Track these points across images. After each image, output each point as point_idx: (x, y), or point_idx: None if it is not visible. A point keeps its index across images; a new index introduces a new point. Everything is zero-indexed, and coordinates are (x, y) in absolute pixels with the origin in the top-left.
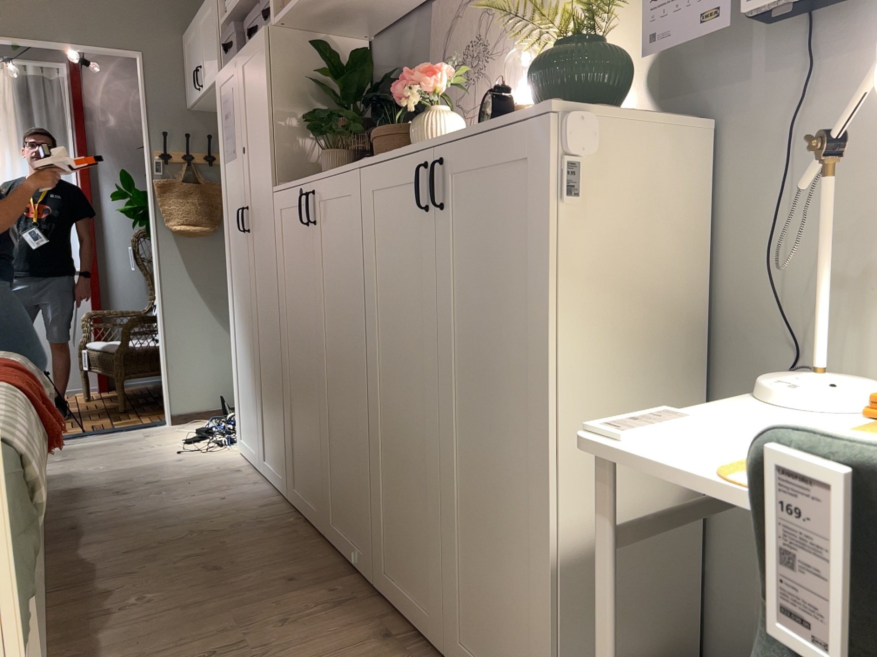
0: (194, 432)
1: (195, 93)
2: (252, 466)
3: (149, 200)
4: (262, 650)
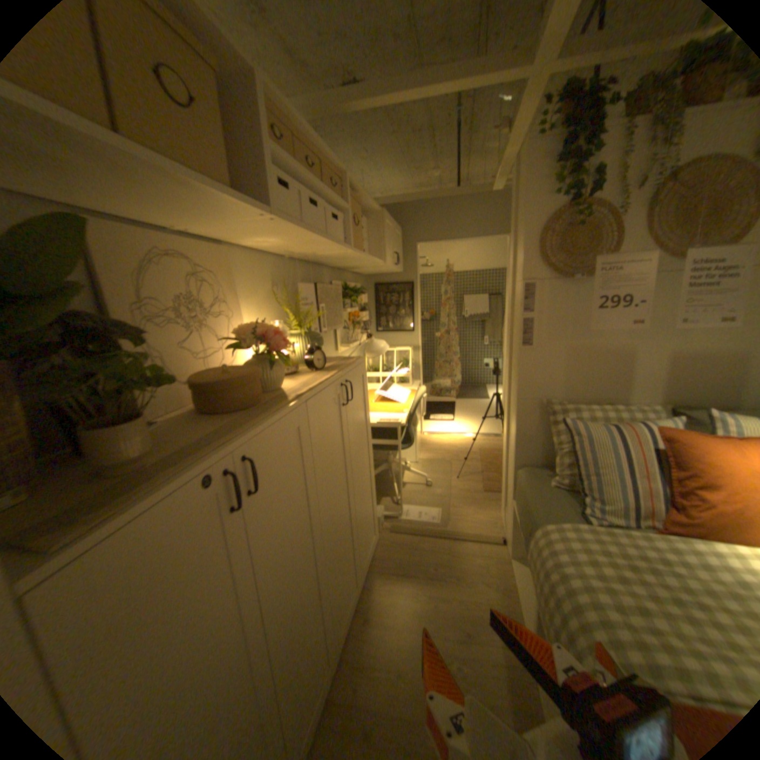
0: None
1: None
2: None
3: None
4: (417, 660)
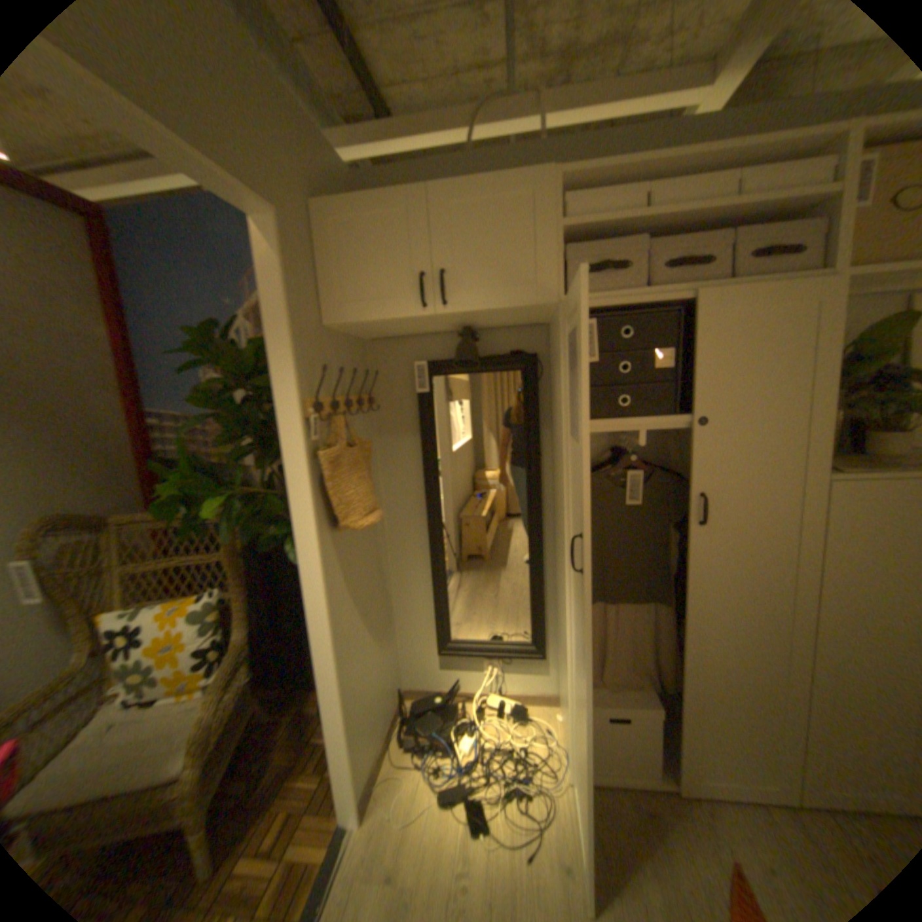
0: (428, 810)
1: (388, 309)
2: (636, 796)
3: (299, 488)
4: None
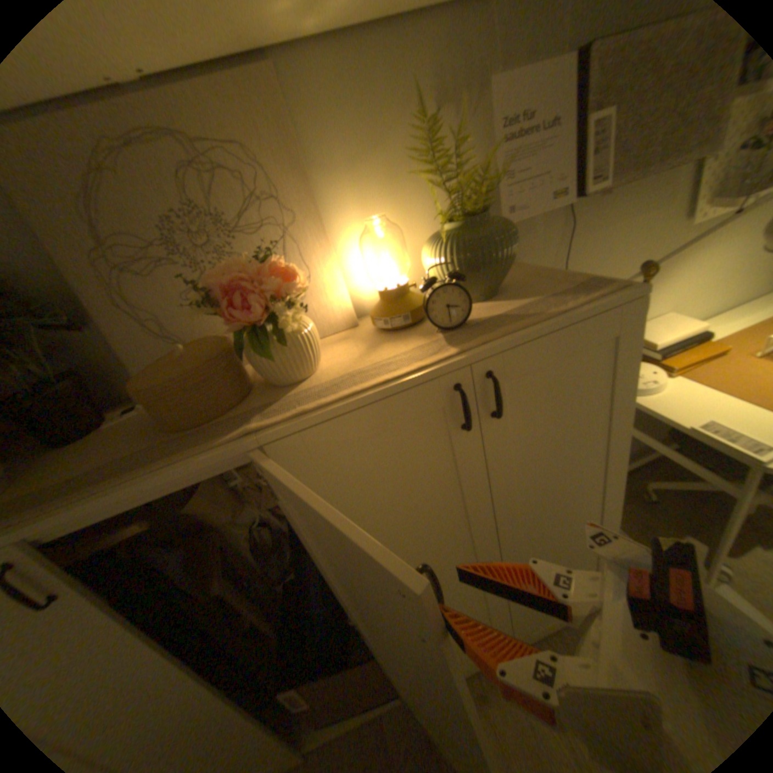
0: None
1: None
2: None
3: None
4: None
